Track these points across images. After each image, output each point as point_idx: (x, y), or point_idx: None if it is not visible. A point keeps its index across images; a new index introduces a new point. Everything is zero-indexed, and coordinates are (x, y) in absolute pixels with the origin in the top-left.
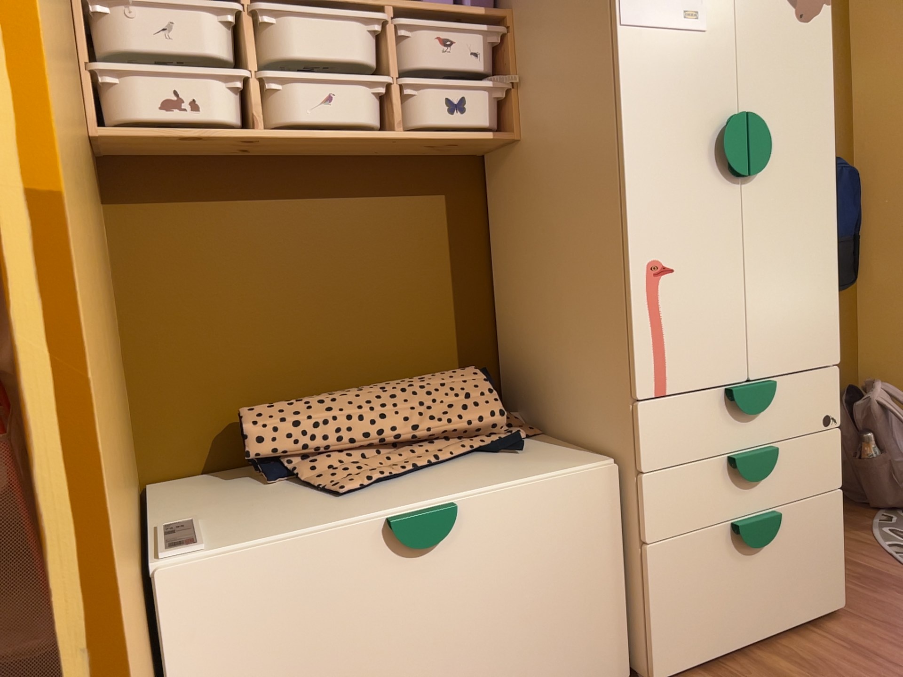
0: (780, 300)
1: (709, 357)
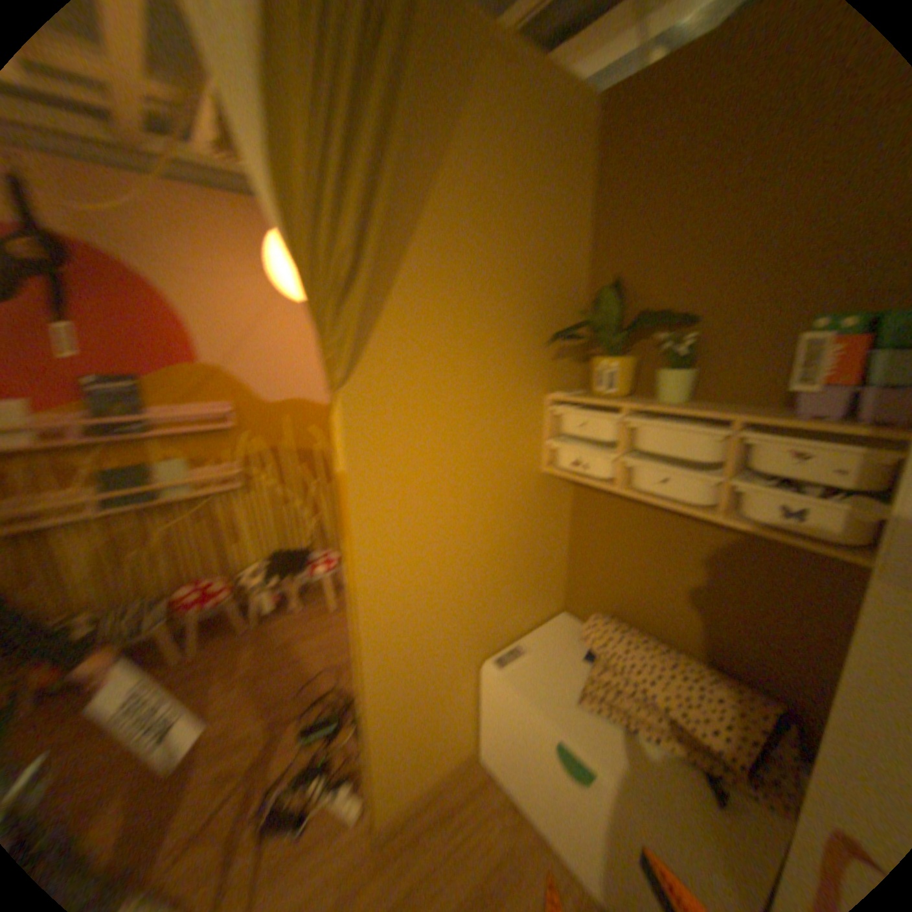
0: None
1: None
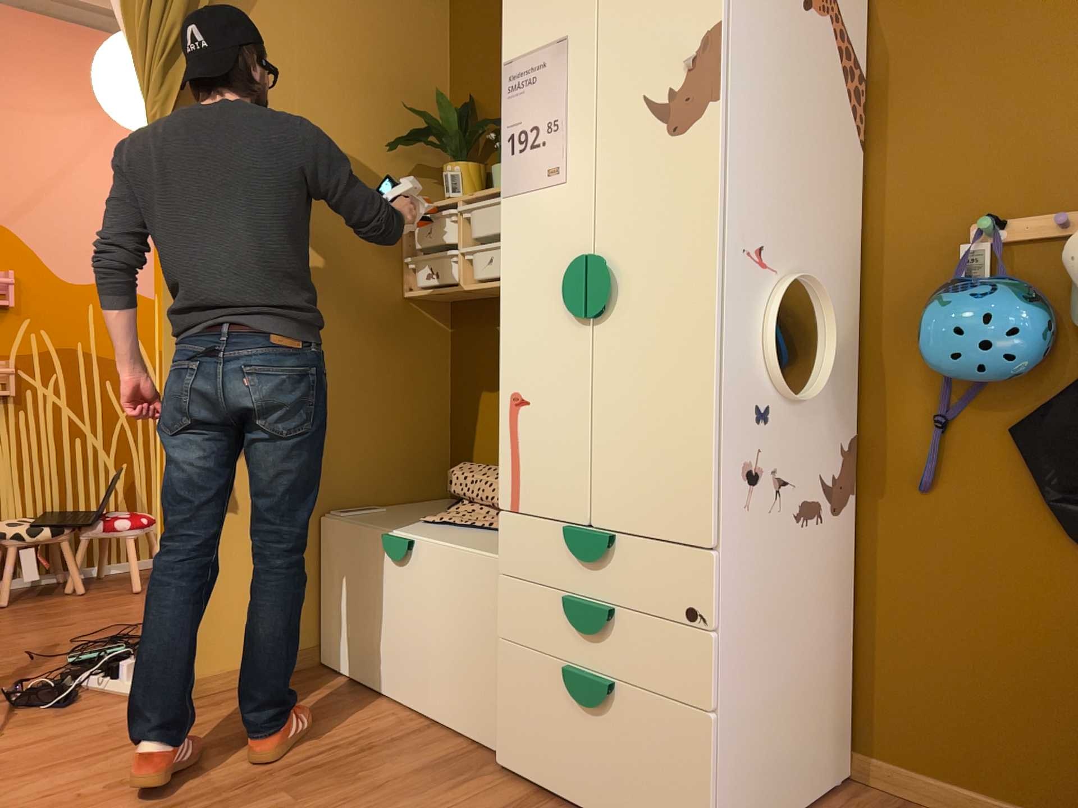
0: (631, 451)
1: (553, 490)
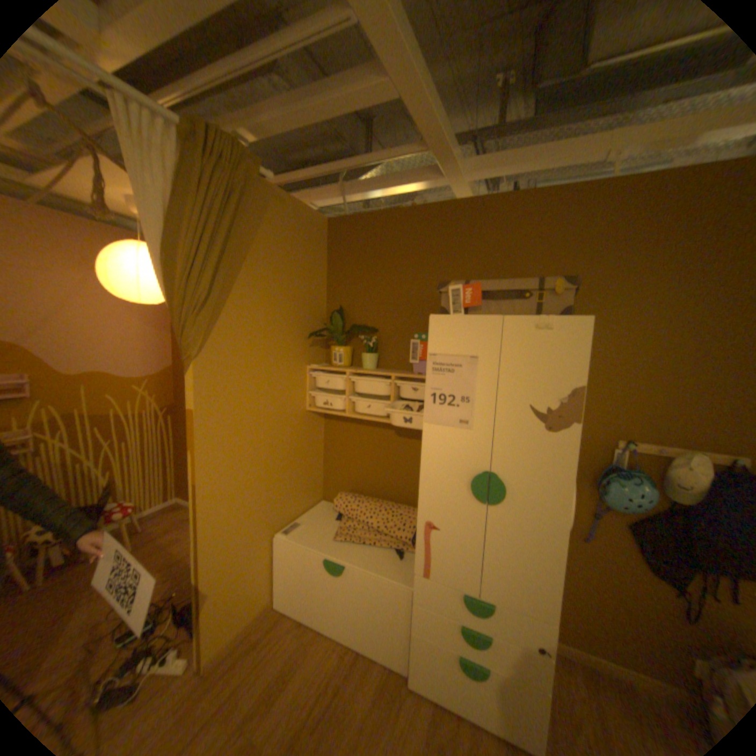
0: (509, 572)
1: (454, 576)
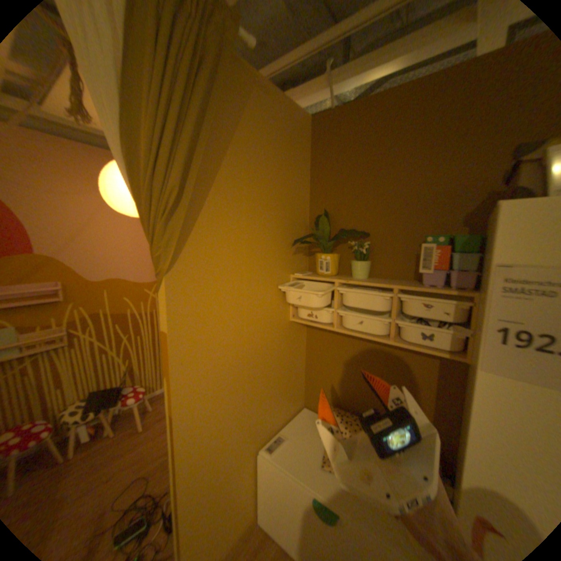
0: None
1: None
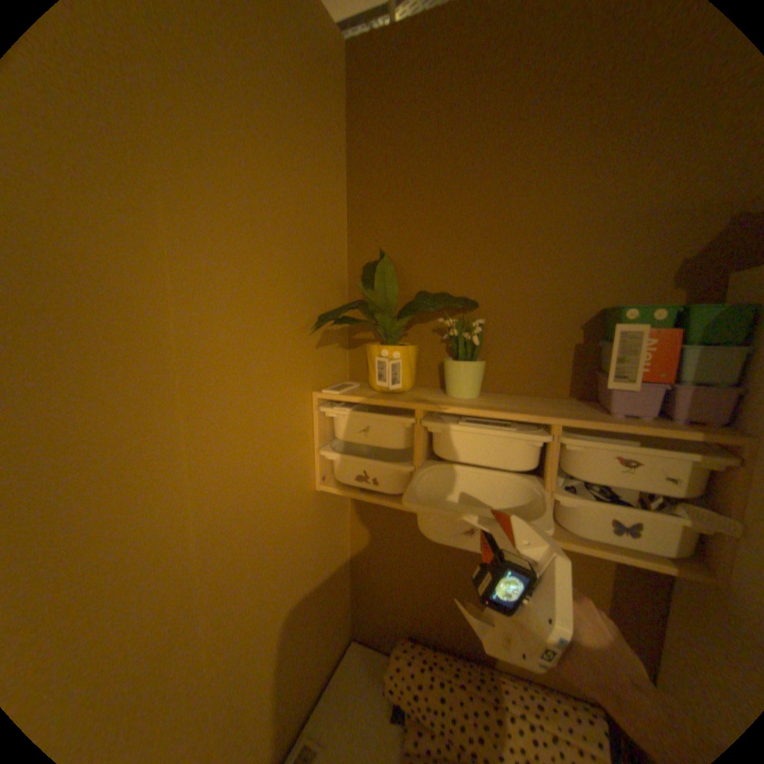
0: None
1: None
